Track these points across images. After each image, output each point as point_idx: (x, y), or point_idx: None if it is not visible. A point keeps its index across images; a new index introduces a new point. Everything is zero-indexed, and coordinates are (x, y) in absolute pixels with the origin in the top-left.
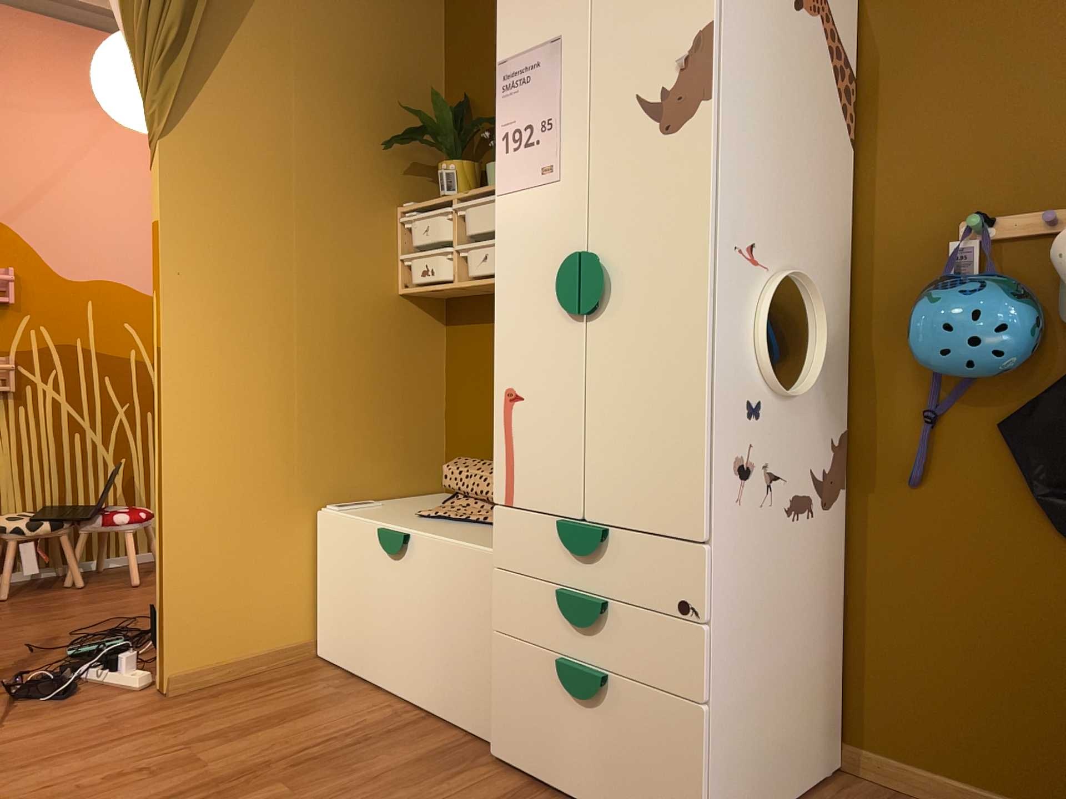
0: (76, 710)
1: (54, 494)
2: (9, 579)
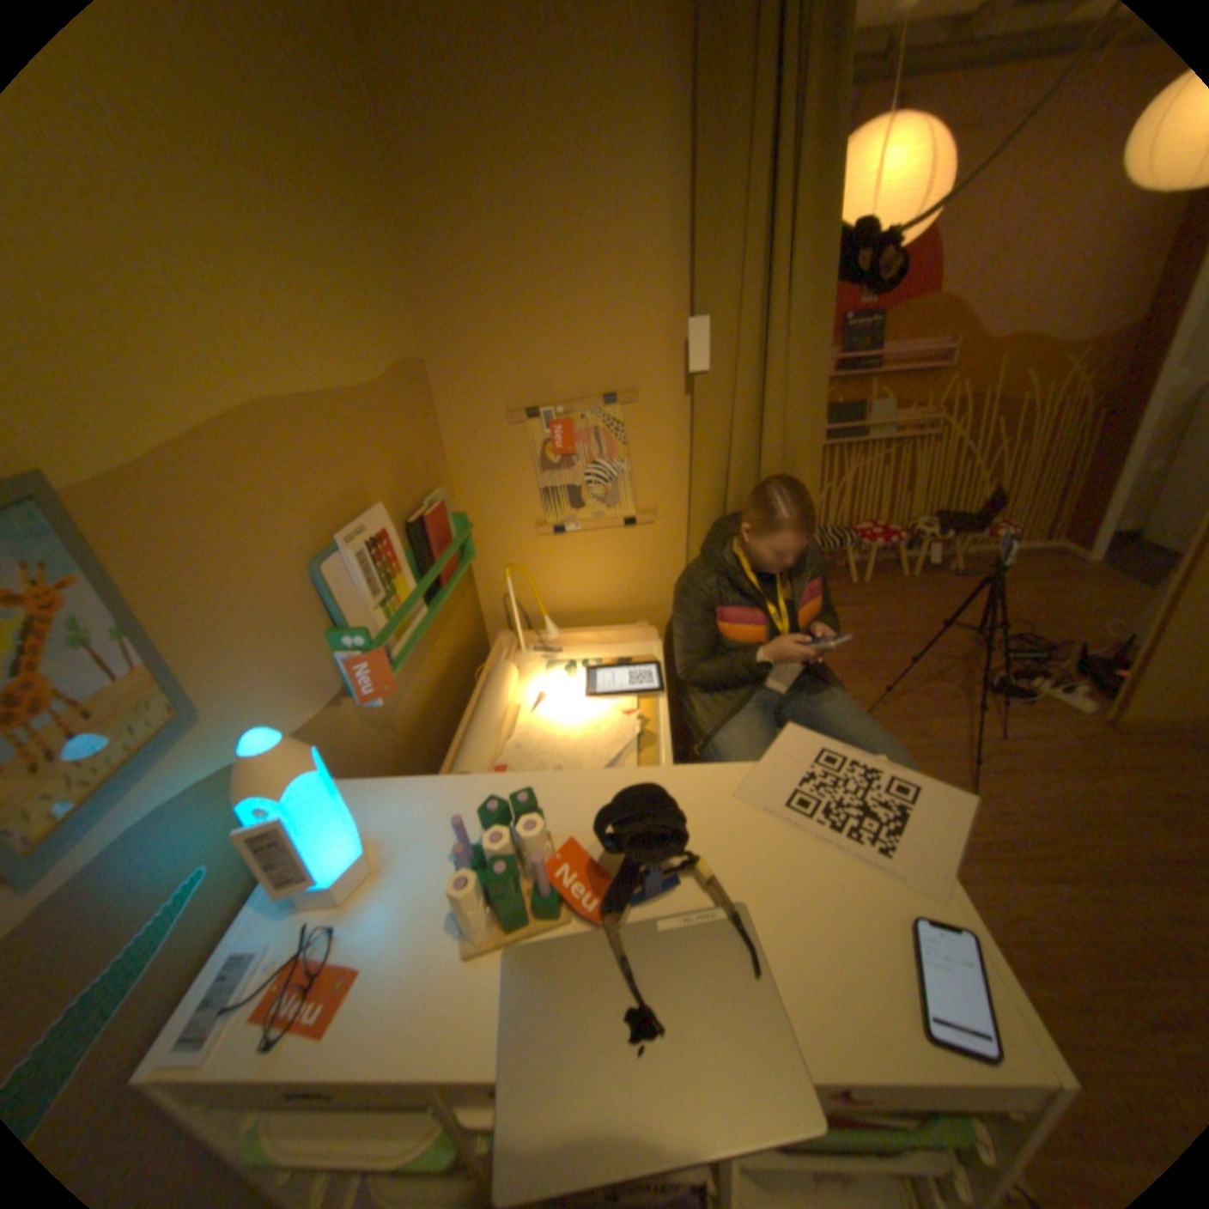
0: (1051, 722)
1: (942, 503)
2: (920, 565)
